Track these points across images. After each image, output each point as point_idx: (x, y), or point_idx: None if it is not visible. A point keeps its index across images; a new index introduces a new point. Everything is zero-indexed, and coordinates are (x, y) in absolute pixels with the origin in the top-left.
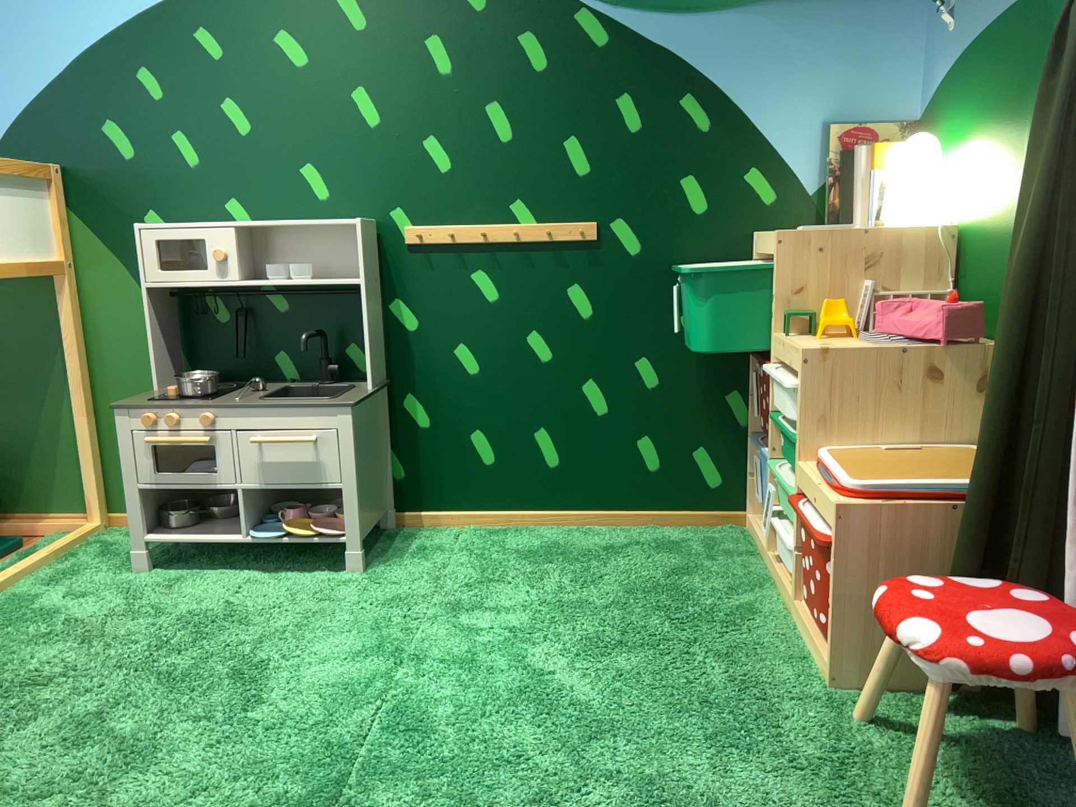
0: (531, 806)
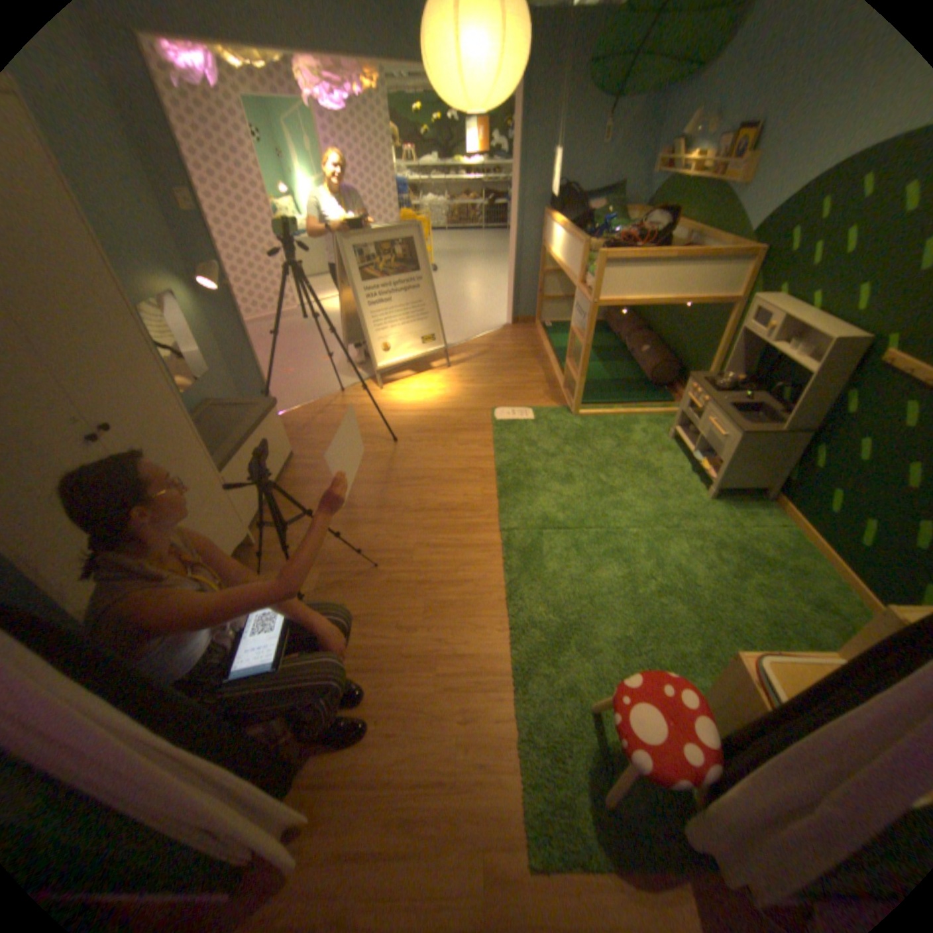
0: (572, 578)
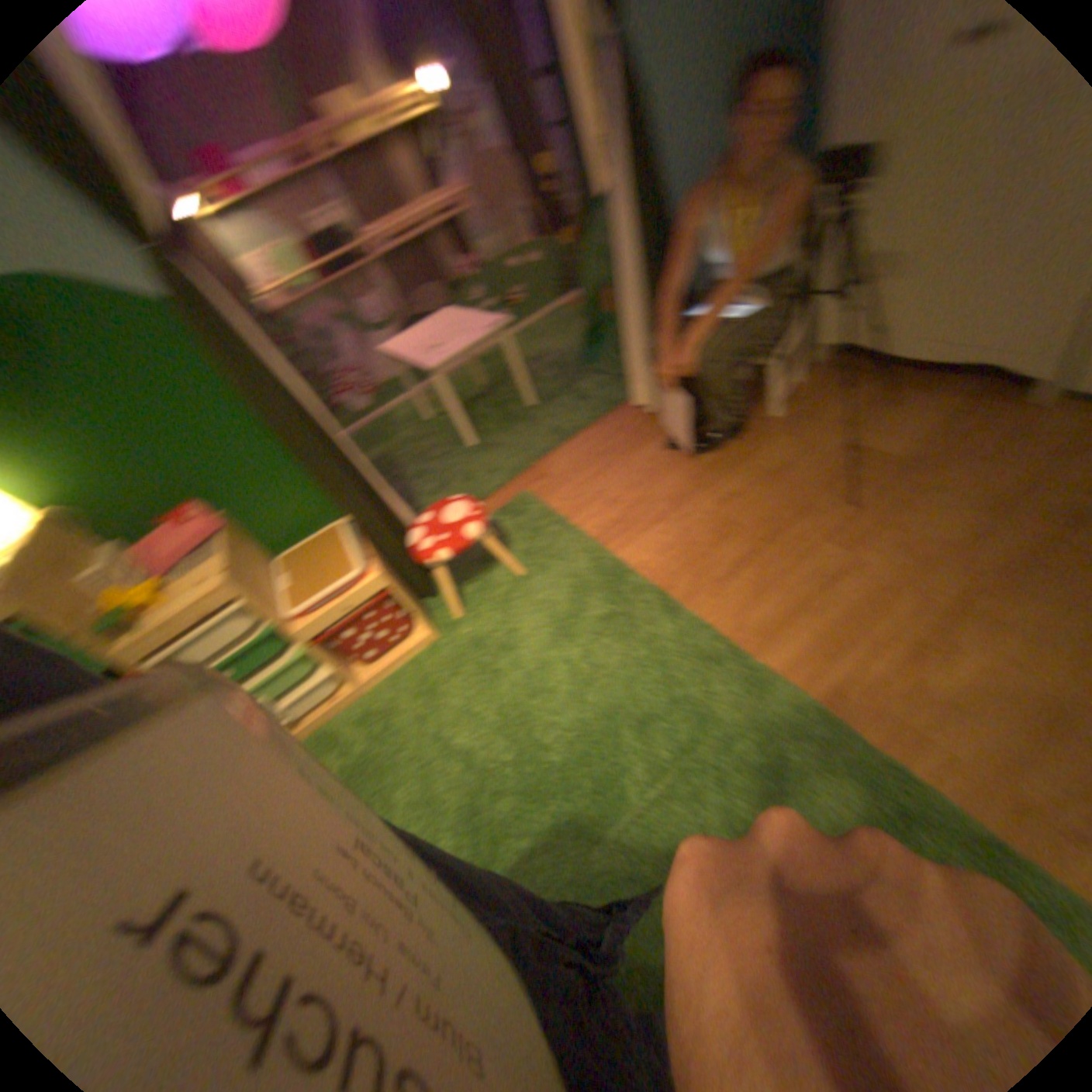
0: (610, 675)
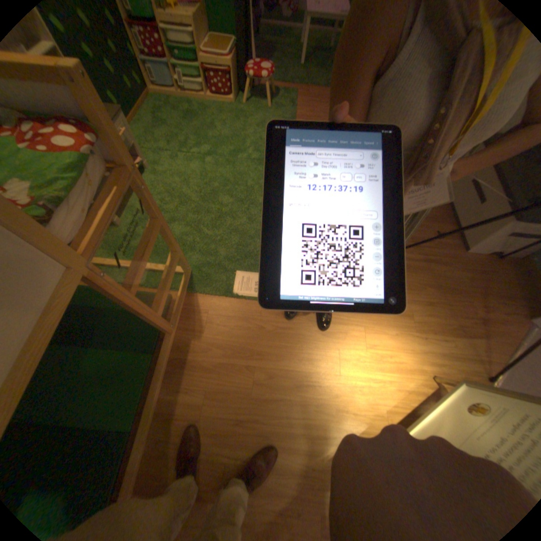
0: (259, 140)
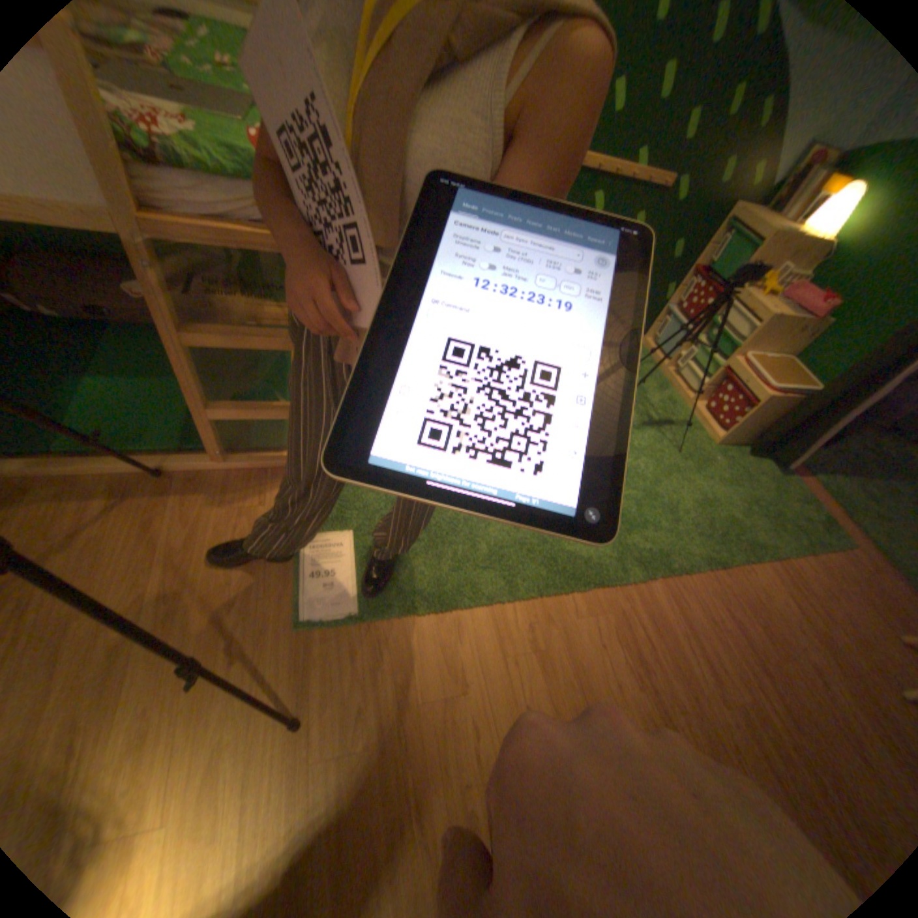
0: (663, 504)
